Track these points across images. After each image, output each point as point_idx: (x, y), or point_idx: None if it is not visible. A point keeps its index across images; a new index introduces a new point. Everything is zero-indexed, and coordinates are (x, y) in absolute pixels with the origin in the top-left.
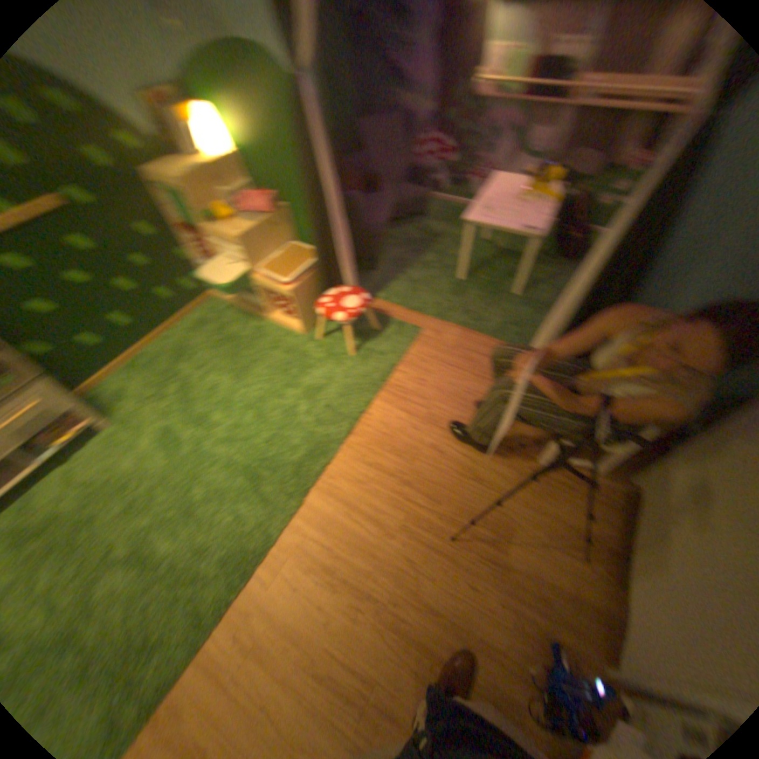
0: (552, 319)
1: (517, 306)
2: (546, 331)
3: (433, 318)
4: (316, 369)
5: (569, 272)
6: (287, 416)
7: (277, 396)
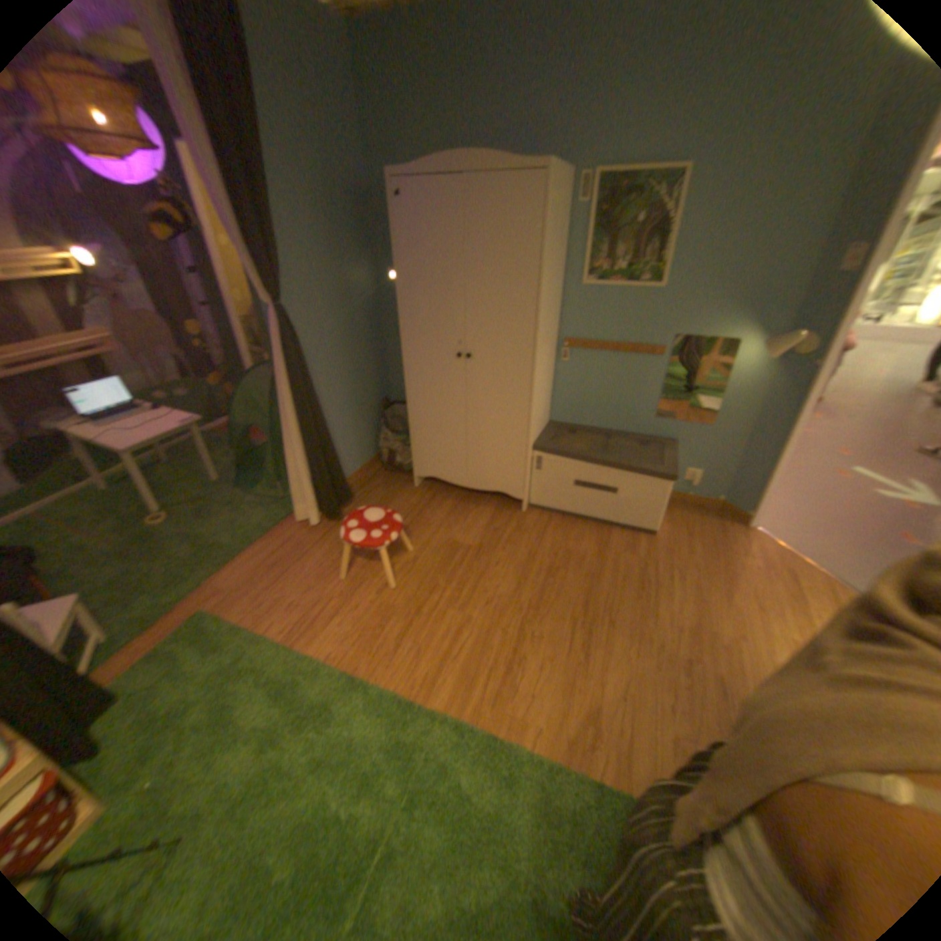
0: (289, 467)
1: (215, 522)
2: (292, 480)
3: (187, 595)
4: (215, 750)
5: (188, 484)
6: (305, 776)
7: (256, 812)
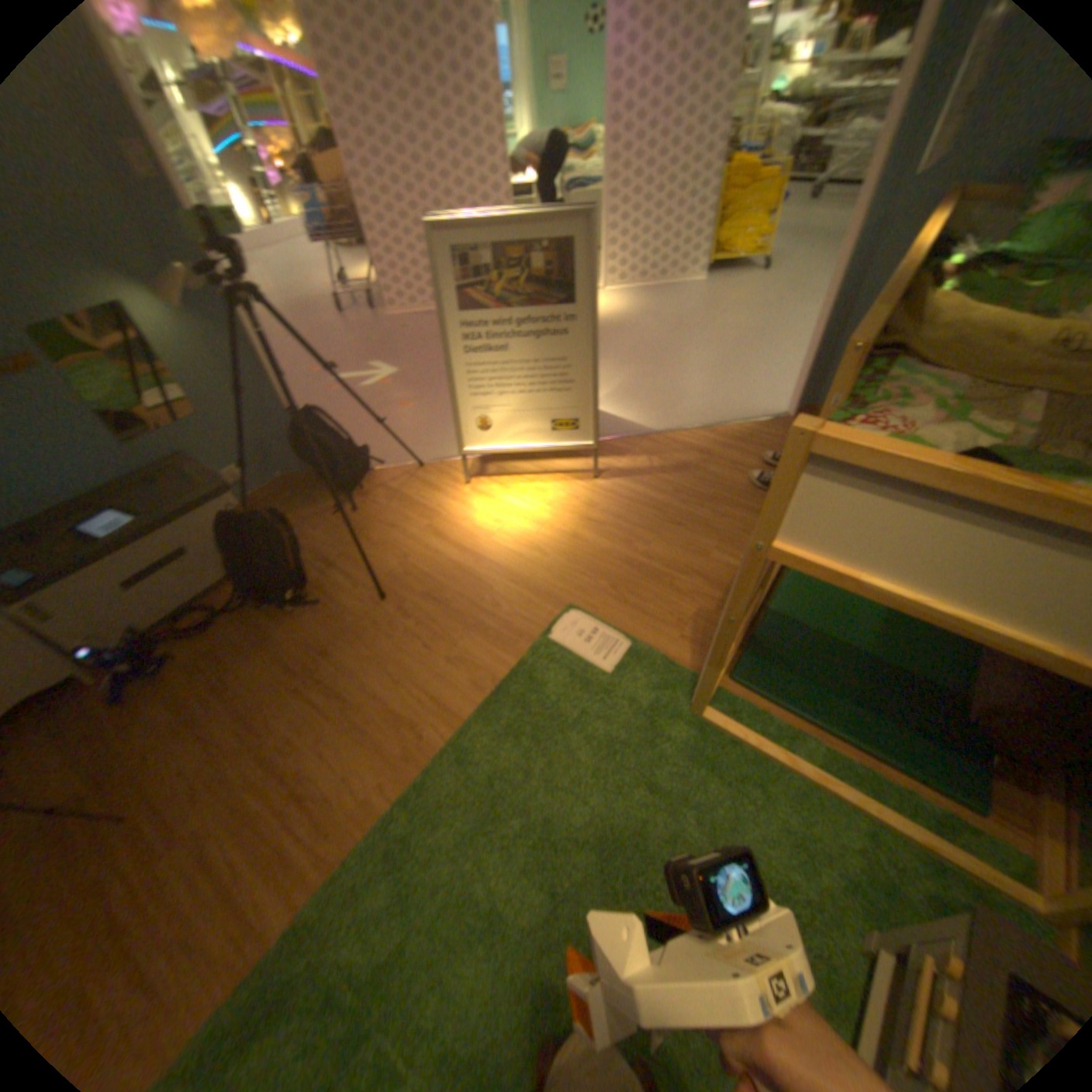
0: None
1: None
2: None
3: None
4: None
5: None
6: None
7: None
